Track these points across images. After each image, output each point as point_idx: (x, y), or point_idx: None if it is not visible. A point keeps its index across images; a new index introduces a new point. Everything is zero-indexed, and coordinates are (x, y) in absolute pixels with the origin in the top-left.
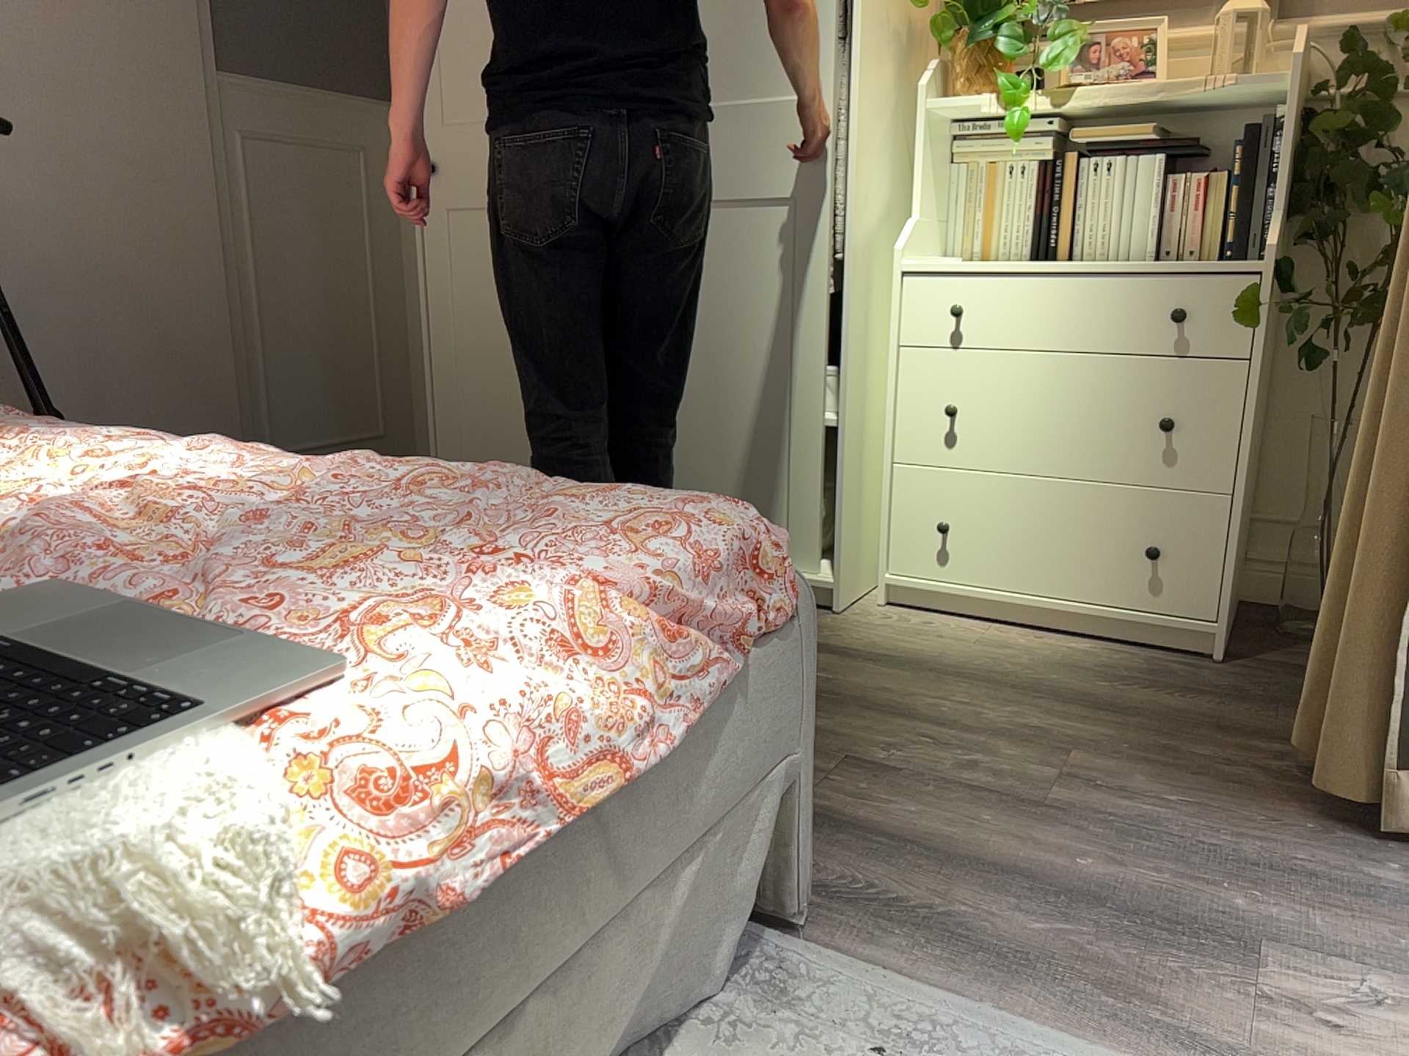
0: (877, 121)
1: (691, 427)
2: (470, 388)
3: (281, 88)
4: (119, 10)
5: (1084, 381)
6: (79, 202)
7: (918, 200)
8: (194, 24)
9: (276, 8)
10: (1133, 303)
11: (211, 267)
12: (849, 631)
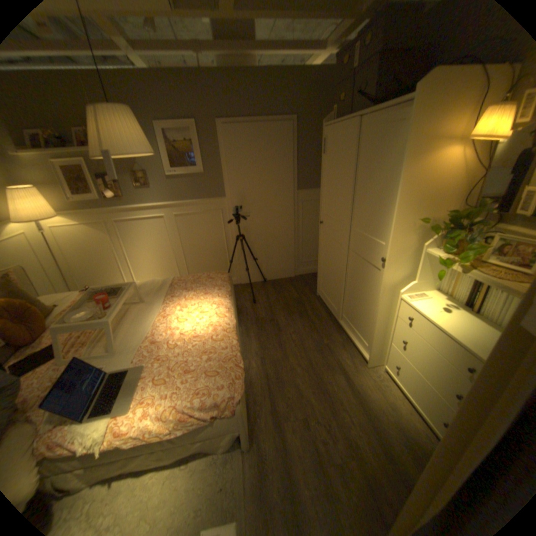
0: (404, 254)
1: (352, 304)
2: (323, 269)
3: (311, 190)
4: (275, 183)
5: (440, 363)
6: (265, 221)
7: (418, 277)
8: (291, 182)
9: (312, 172)
10: (460, 354)
11: (290, 229)
12: (362, 375)
